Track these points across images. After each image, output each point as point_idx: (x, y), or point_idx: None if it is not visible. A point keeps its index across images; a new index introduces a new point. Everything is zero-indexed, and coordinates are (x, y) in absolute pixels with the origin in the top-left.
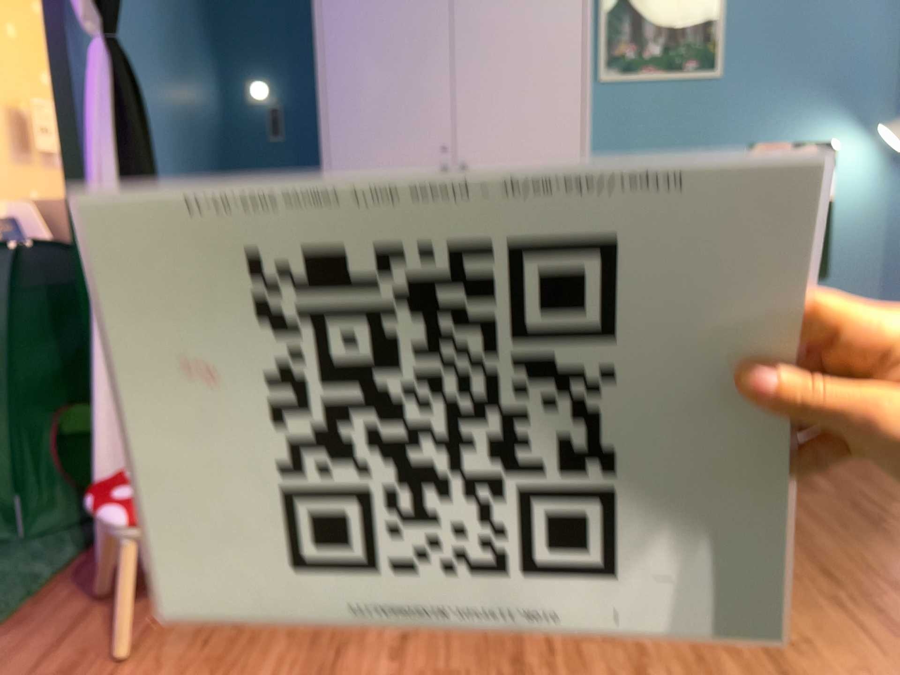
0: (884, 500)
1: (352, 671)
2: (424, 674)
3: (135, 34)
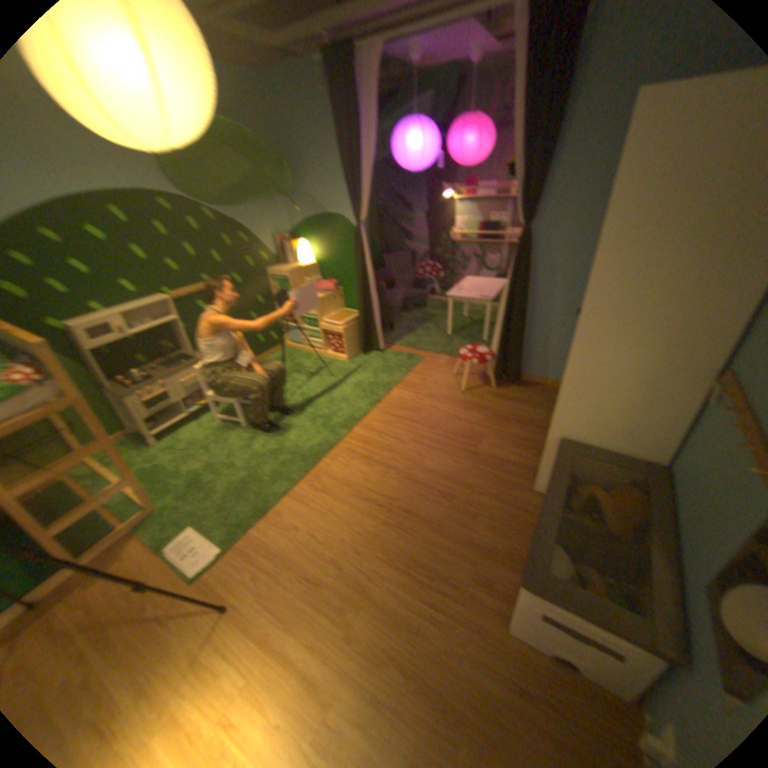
0: (449, 611)
1: (428, 402)
2: (420, 411)
3: (584, 213)
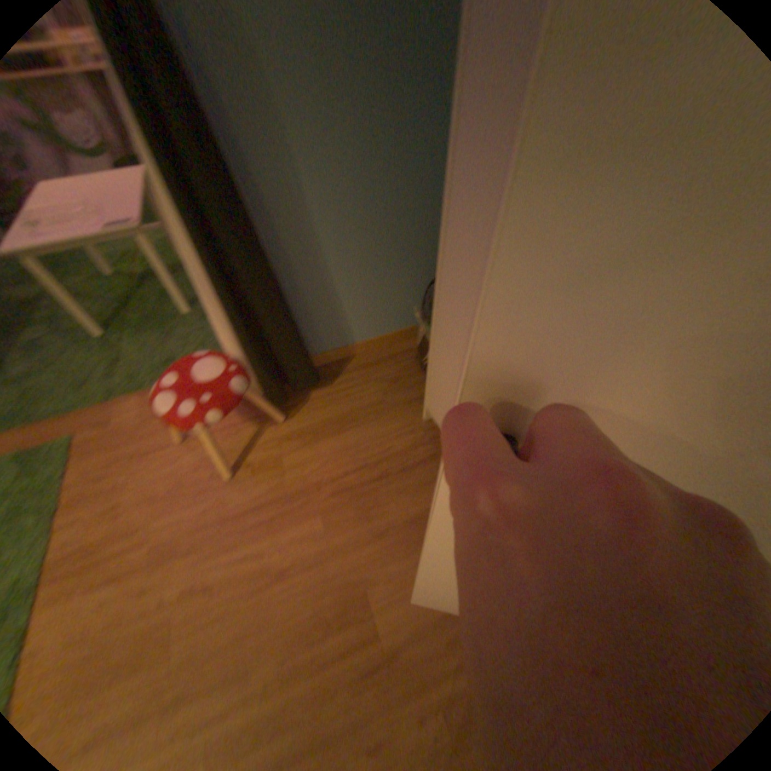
0: None
1: (174, 576)
2: (171, 630)
3: None
